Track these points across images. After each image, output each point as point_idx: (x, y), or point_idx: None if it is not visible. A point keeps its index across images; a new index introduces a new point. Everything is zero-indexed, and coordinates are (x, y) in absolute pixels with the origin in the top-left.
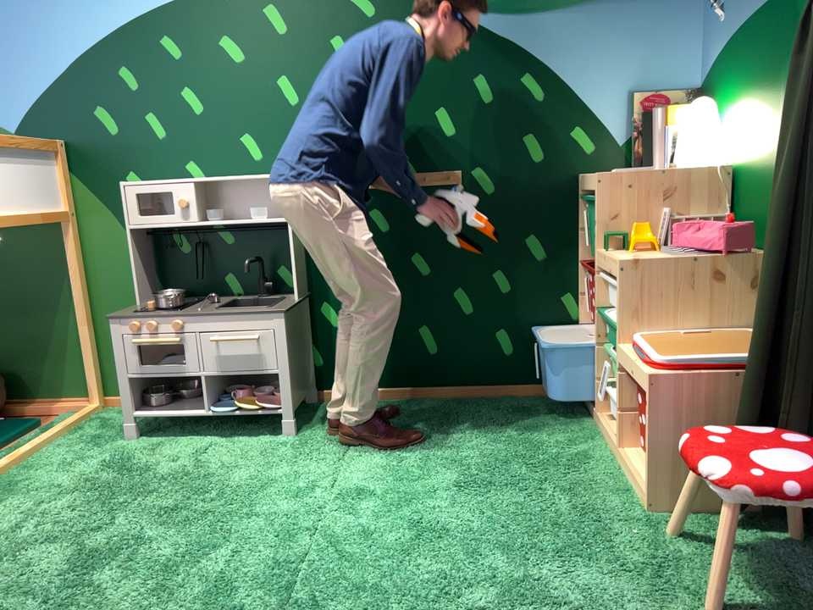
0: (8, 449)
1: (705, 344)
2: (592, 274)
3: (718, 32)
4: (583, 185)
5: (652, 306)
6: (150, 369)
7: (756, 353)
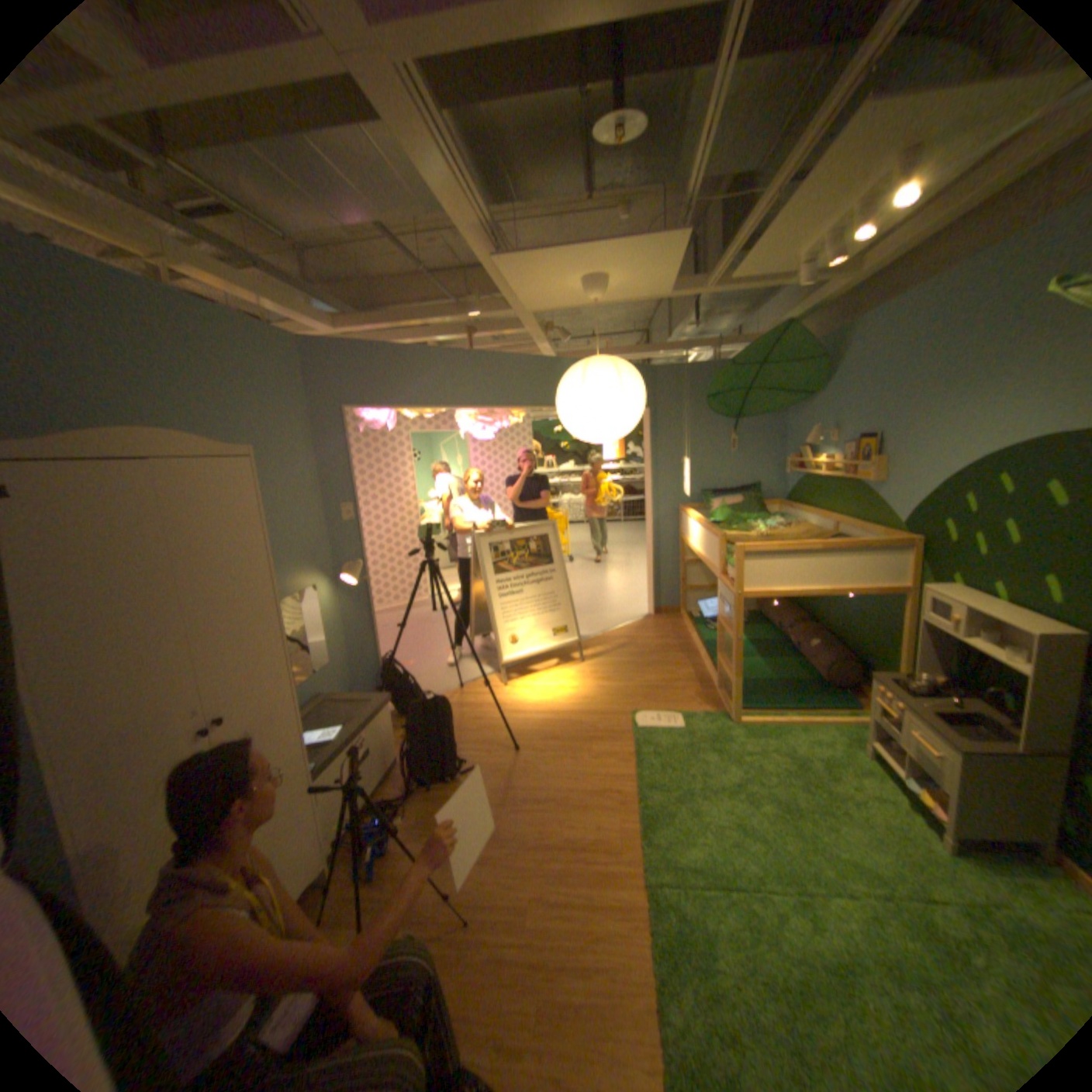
0: (823, 715)
1: None
2: None
3: None
4: None
5: None
6: (892, 725)
7: None
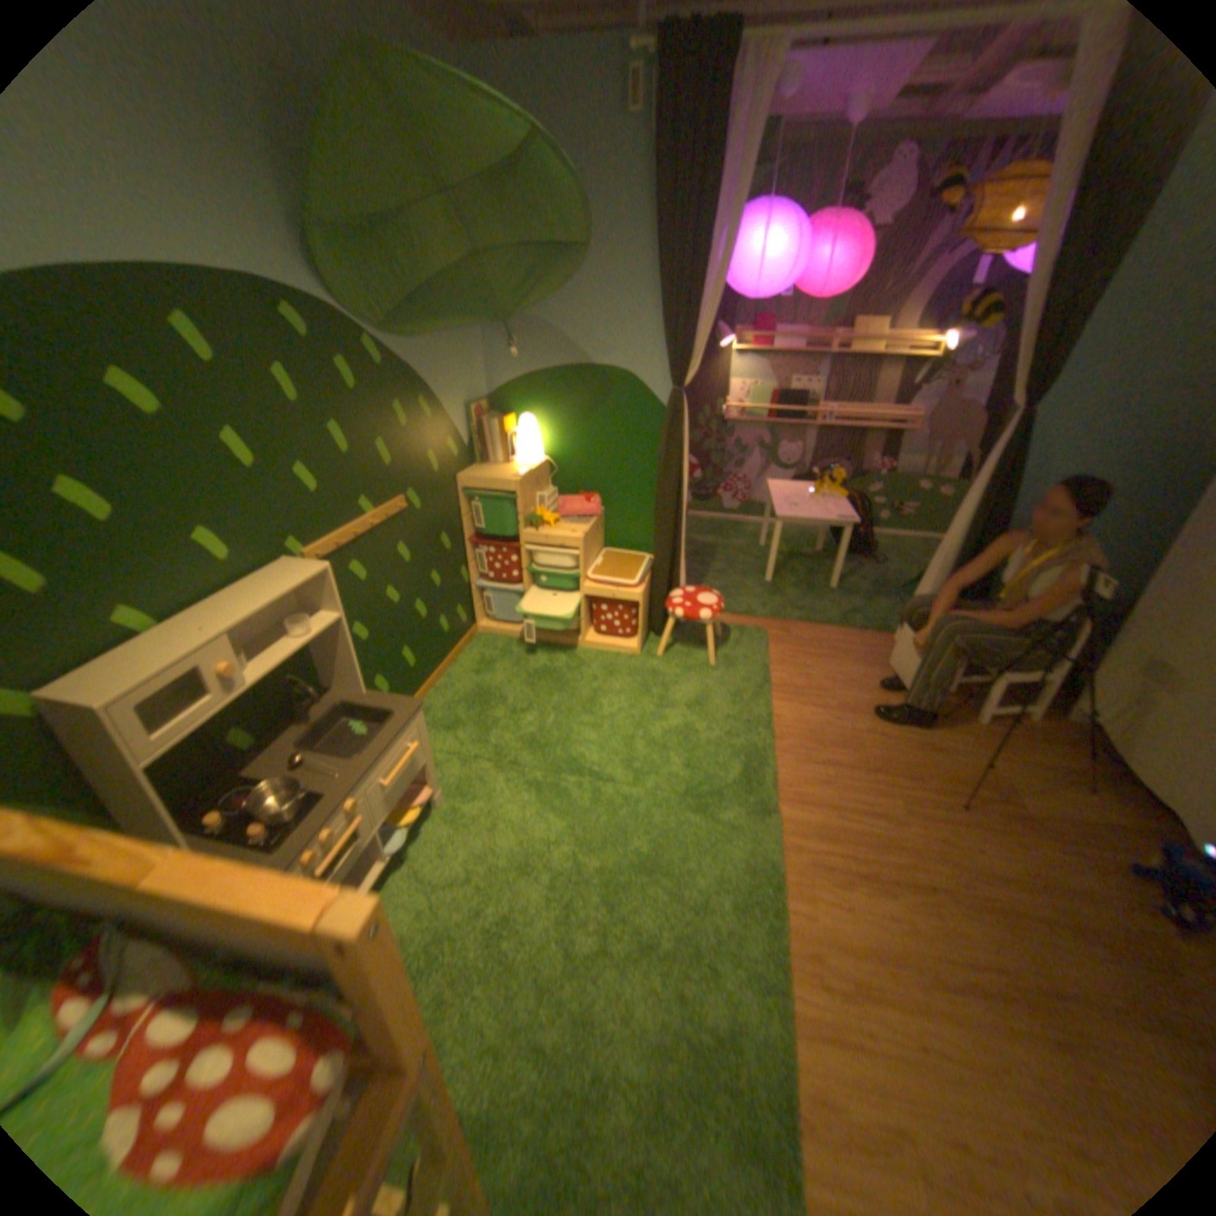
0: None
1: (618, 567)
2: (518, 549)
3: (511, 365)
4: (468, 485)
5: (588, 558)
6: None
7: (657, 563)
